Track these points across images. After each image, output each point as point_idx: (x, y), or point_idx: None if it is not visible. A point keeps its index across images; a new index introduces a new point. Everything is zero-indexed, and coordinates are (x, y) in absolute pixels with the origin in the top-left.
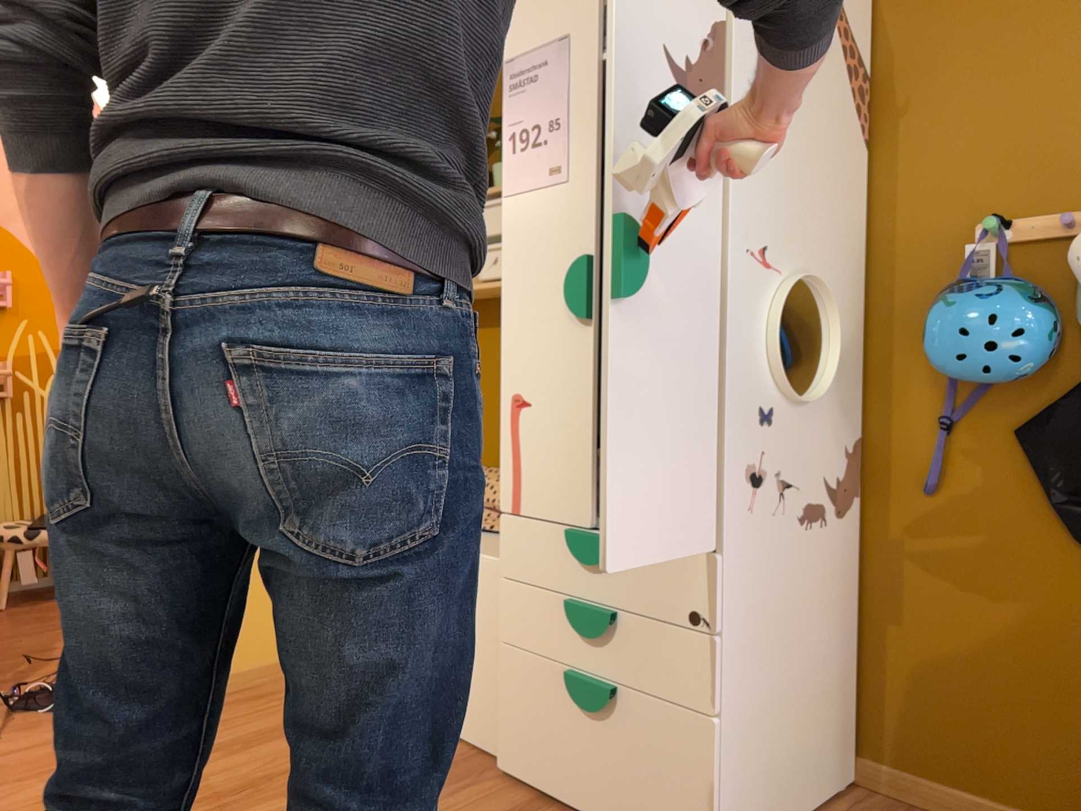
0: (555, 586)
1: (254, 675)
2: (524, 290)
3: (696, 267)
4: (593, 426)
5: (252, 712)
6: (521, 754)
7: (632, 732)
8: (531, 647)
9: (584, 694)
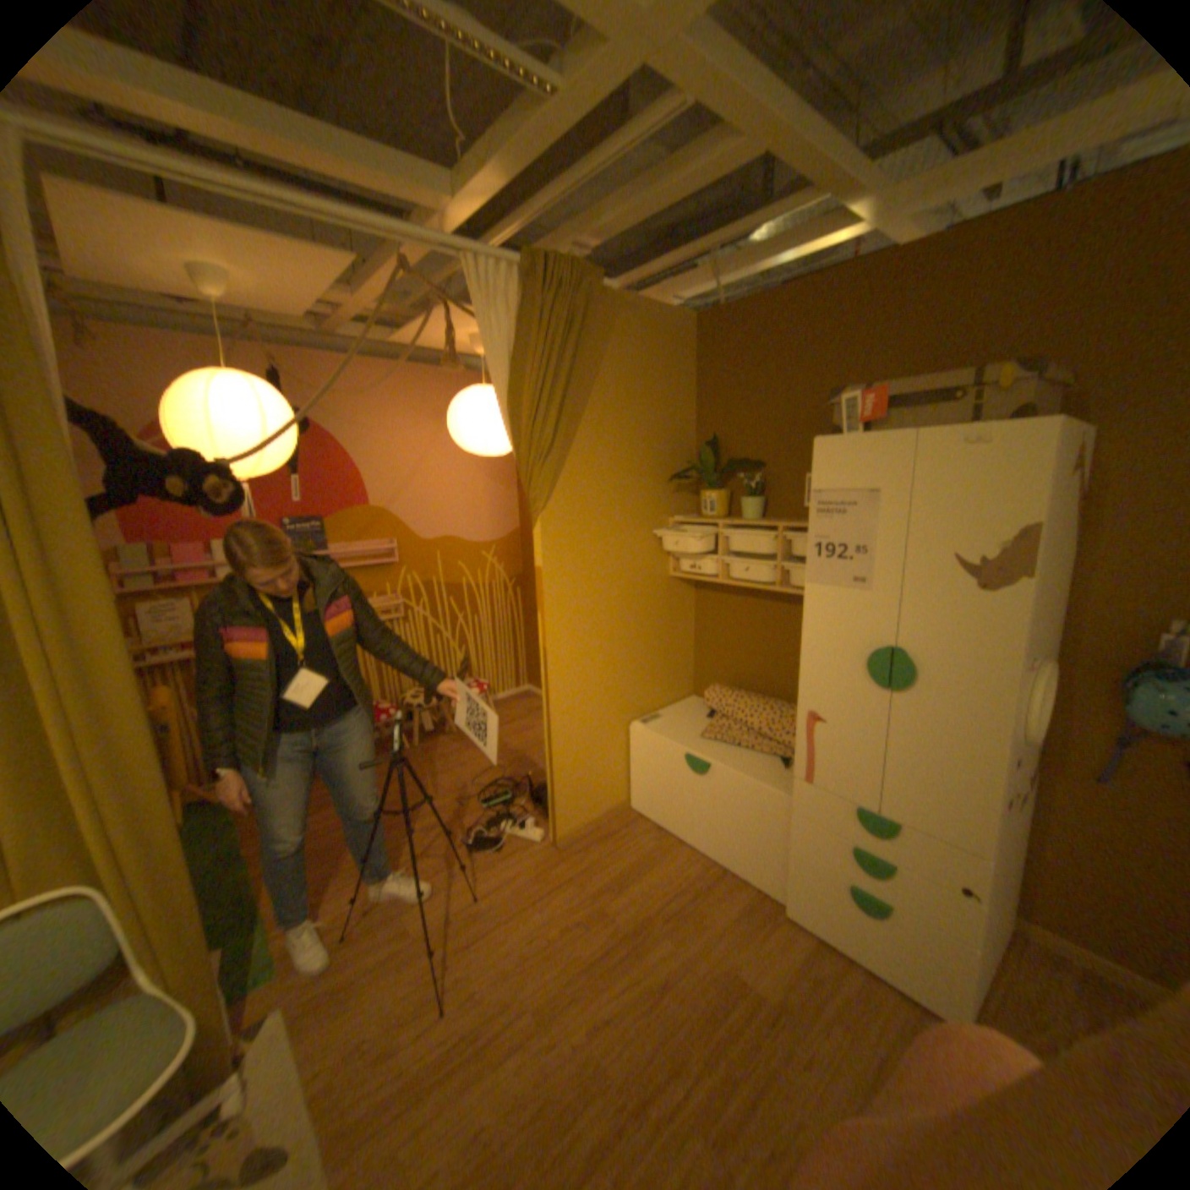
0: (844, 835)
1: (602, 821)
2: (825, 650)
3: (996, 685)
4: (887, 754)
5: (612, 853)
6: (809, 916)
7: (906, 935)
8: (821, 862)
9: (870, 907)
